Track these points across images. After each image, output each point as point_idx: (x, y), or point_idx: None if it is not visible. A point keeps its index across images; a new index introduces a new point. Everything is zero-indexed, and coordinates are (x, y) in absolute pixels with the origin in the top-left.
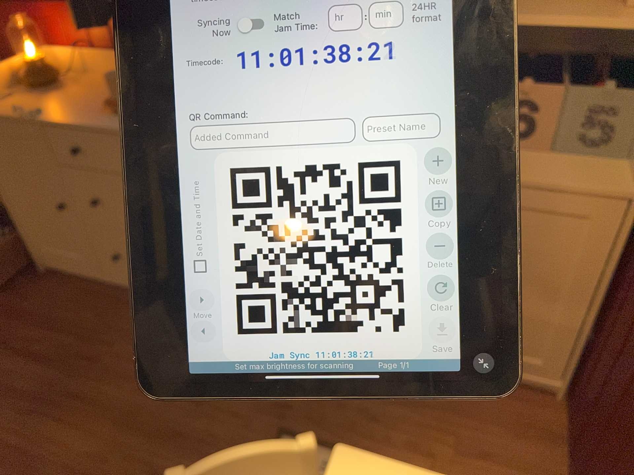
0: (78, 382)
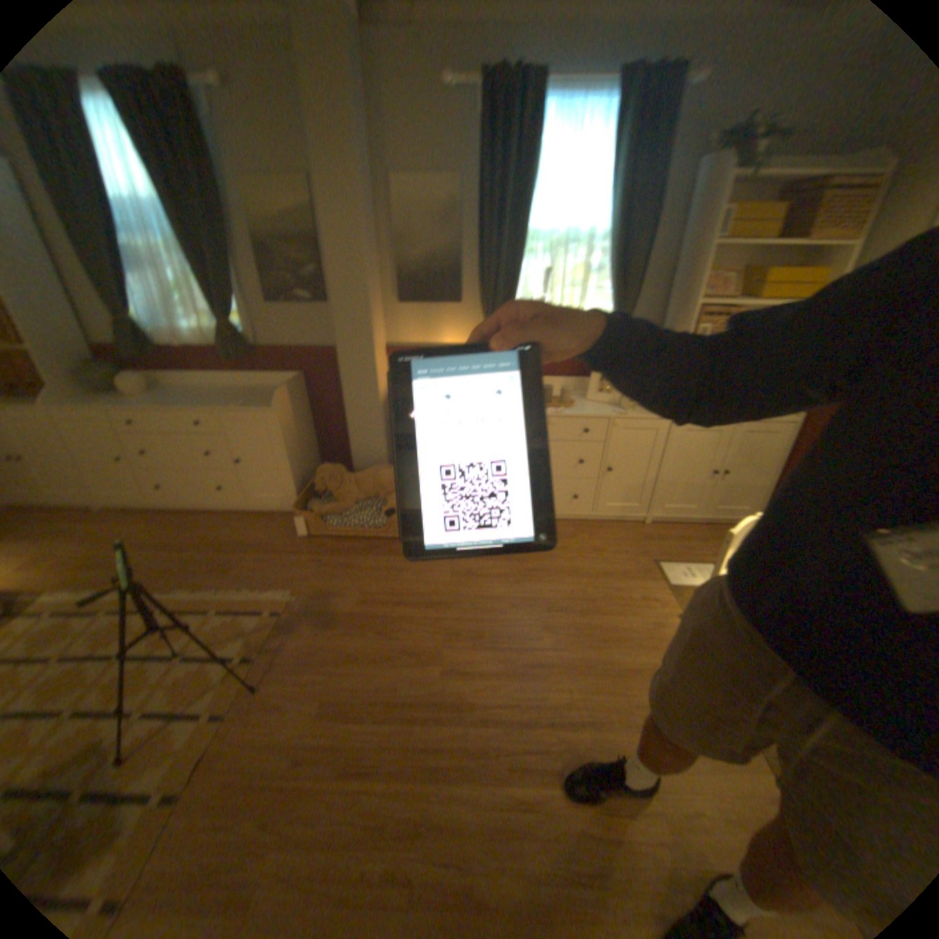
0: (527, 565)
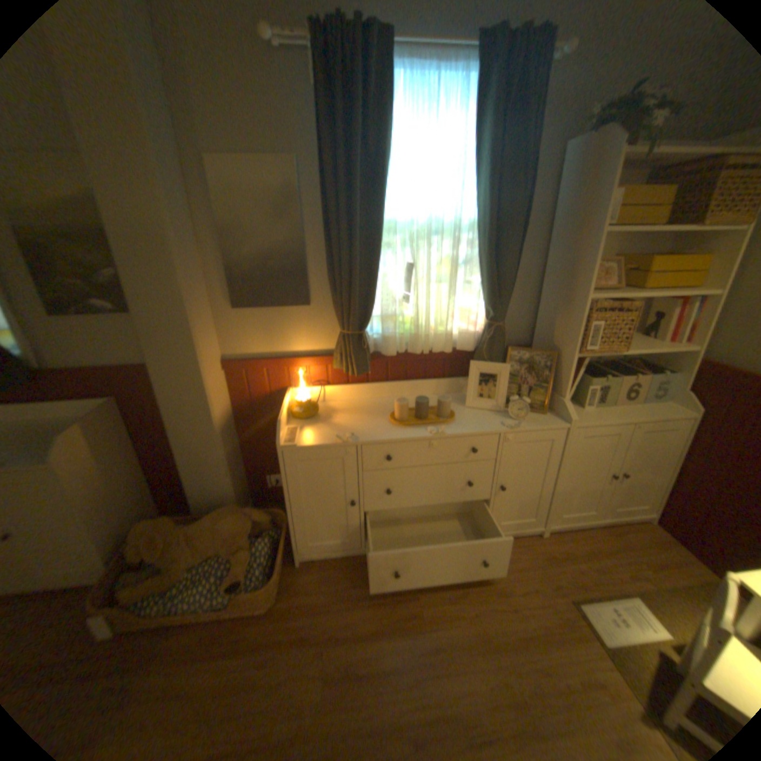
0: (424, 643)
